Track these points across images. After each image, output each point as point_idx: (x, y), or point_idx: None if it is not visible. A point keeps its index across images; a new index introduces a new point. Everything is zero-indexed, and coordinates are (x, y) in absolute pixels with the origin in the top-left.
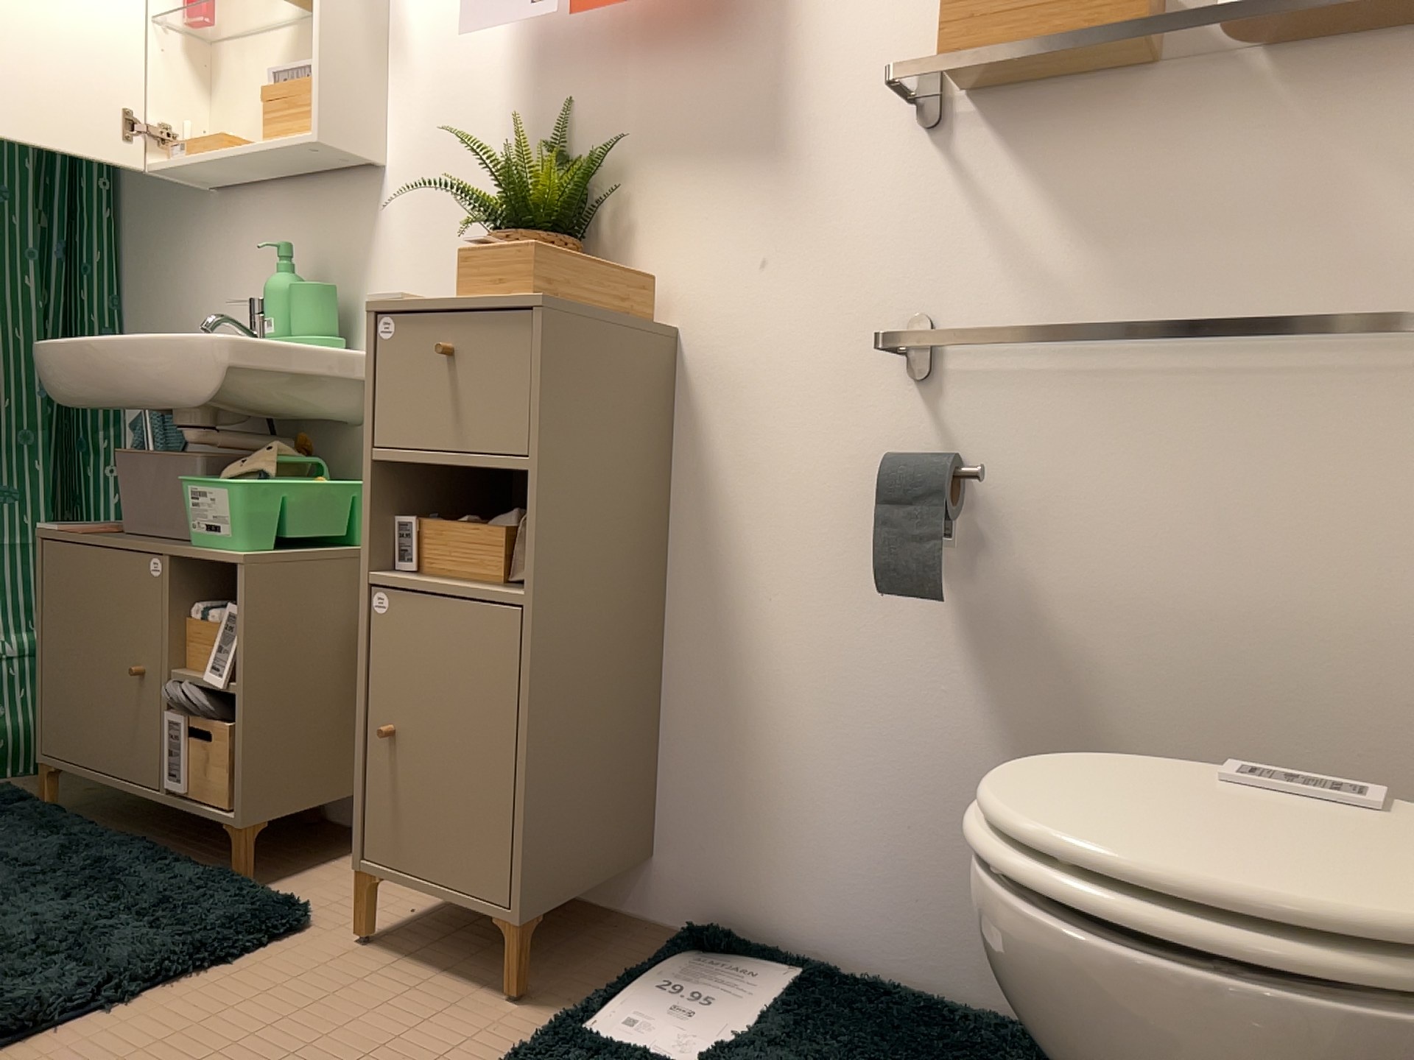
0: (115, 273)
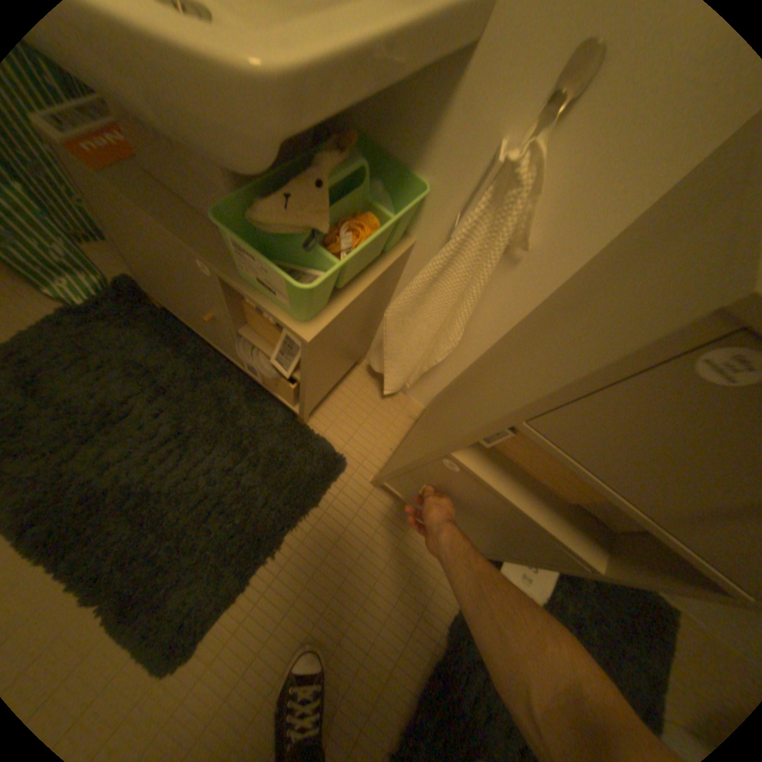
0: None
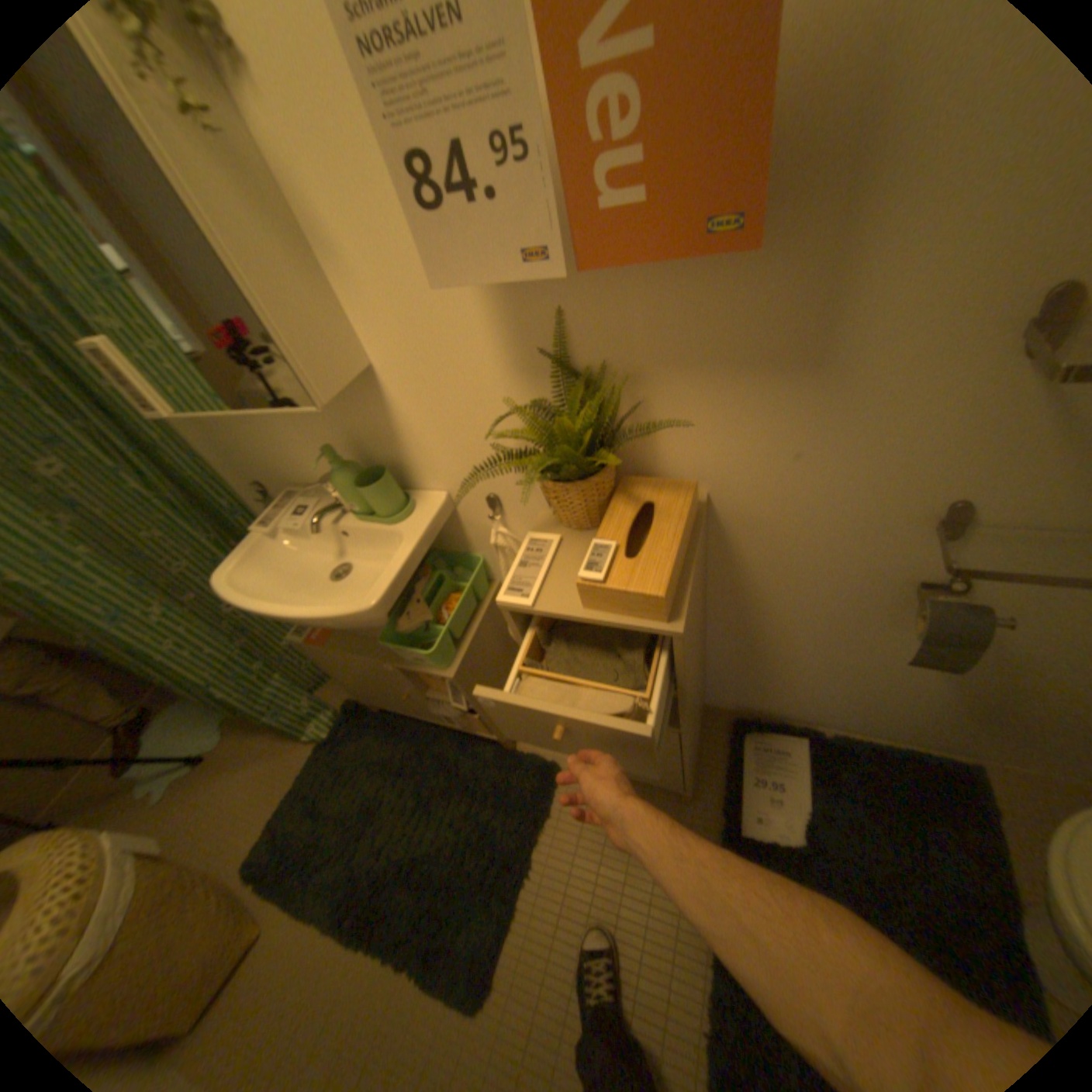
0: (170, 431)
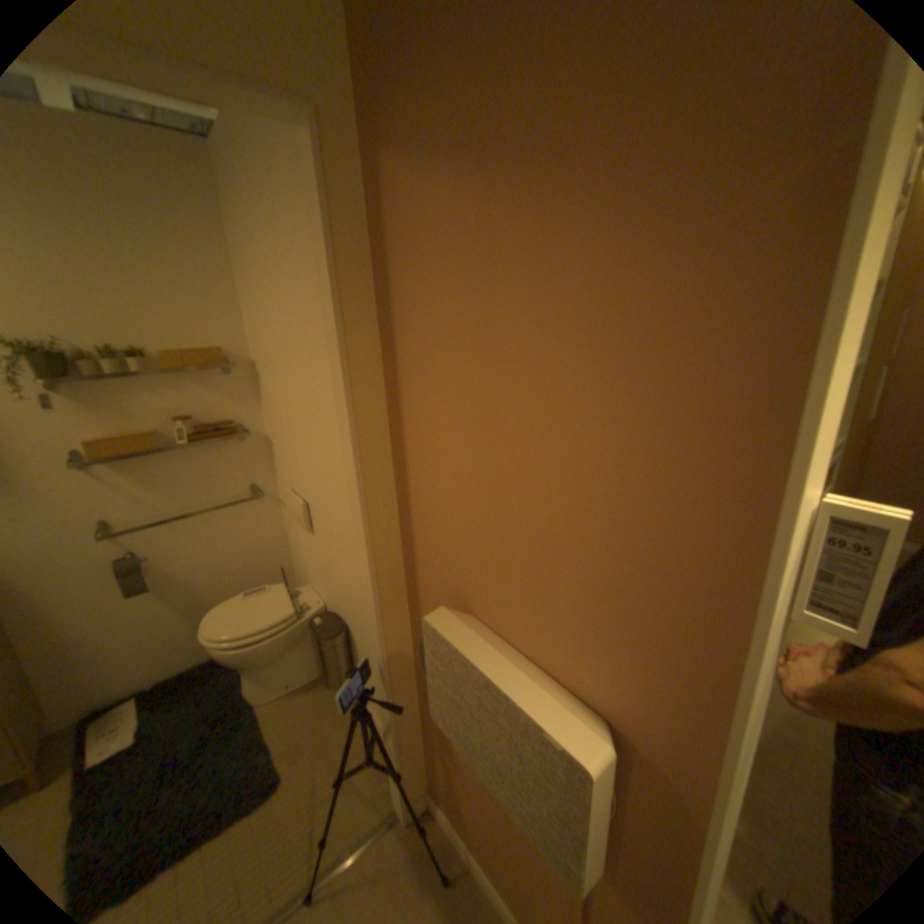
0: None
